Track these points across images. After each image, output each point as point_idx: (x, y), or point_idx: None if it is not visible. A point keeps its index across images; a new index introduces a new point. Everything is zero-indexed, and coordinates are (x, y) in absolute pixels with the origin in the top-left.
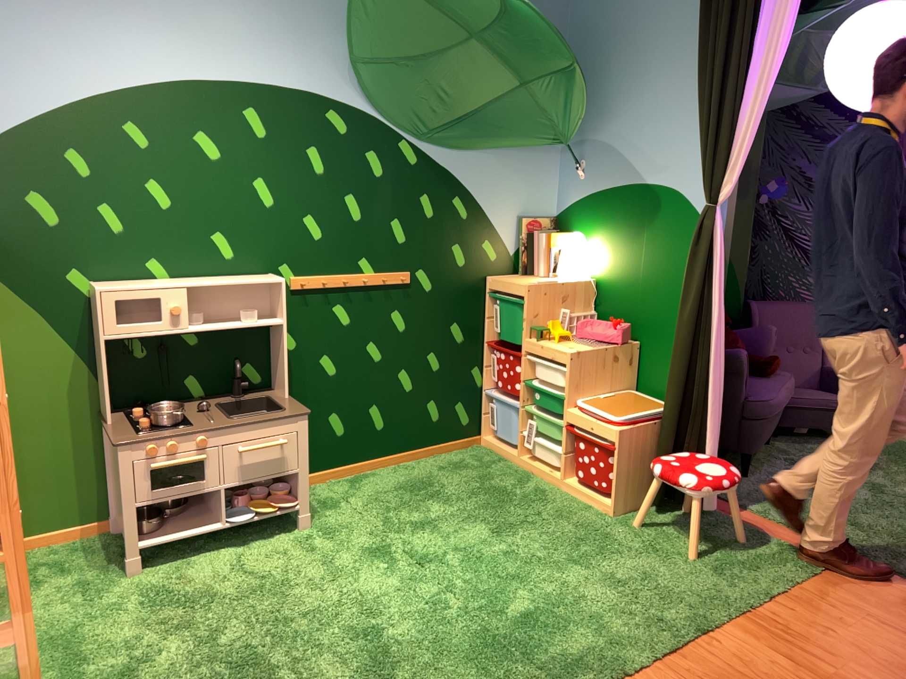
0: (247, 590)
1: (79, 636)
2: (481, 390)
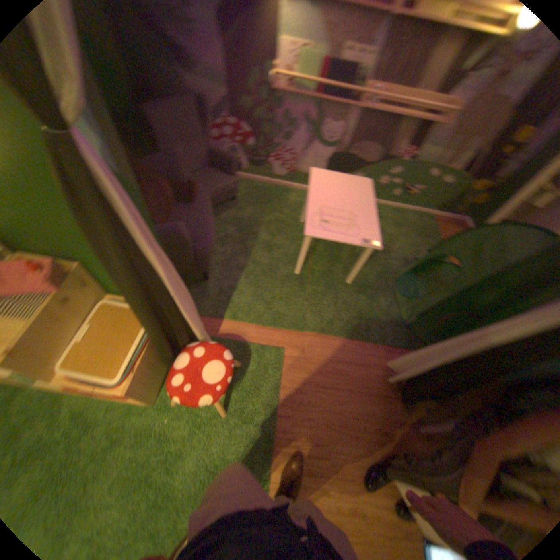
0: None
1: None
2: None
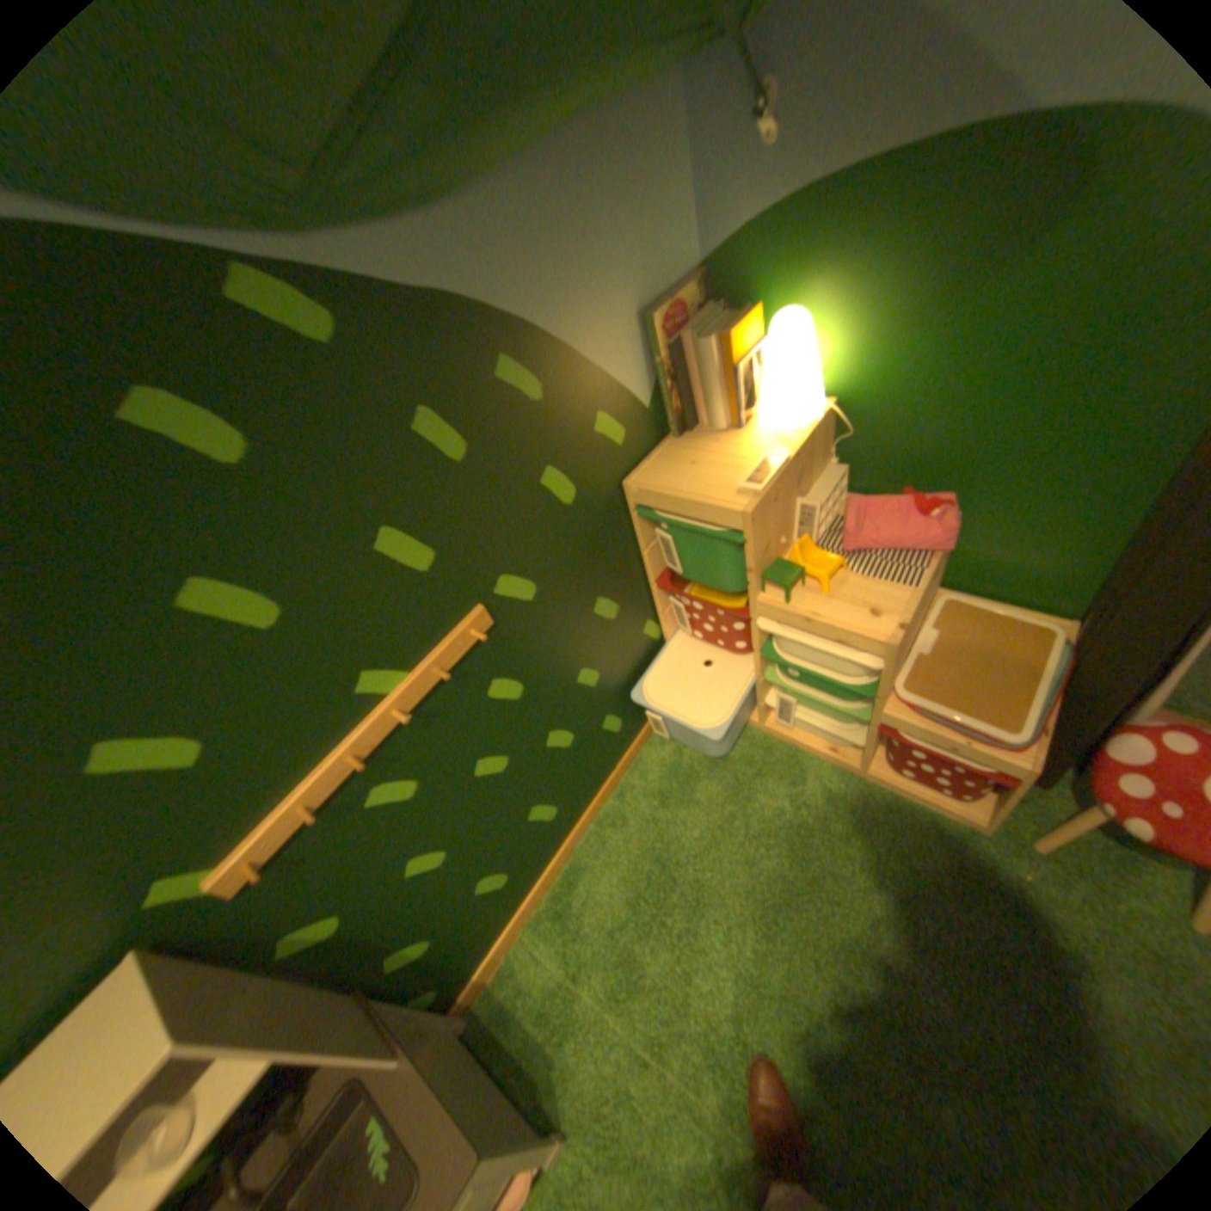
0: None
1: None
2: (662, 641)
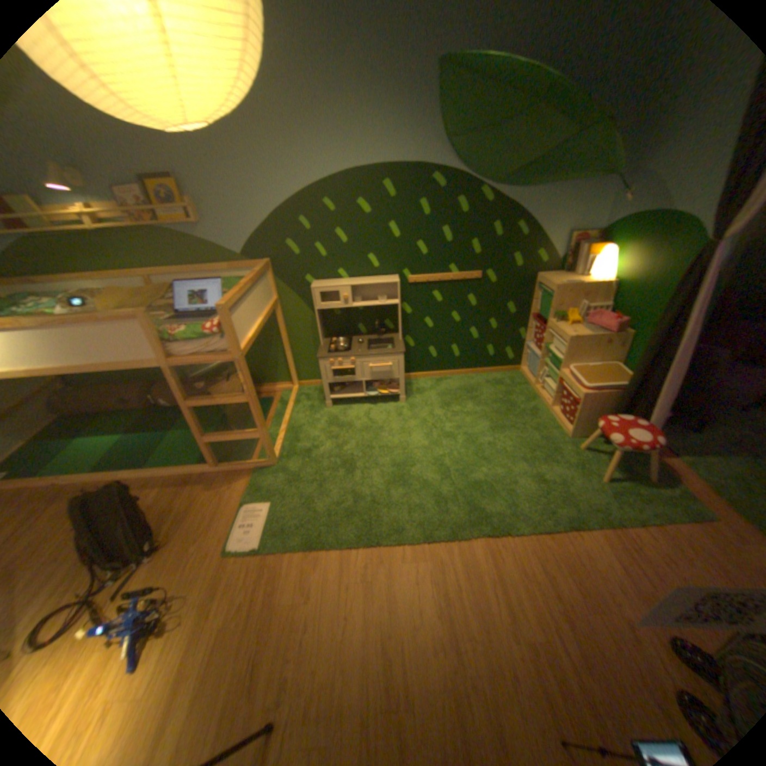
0: (365, 427)
1: (302, 430)
2: (524, 342)
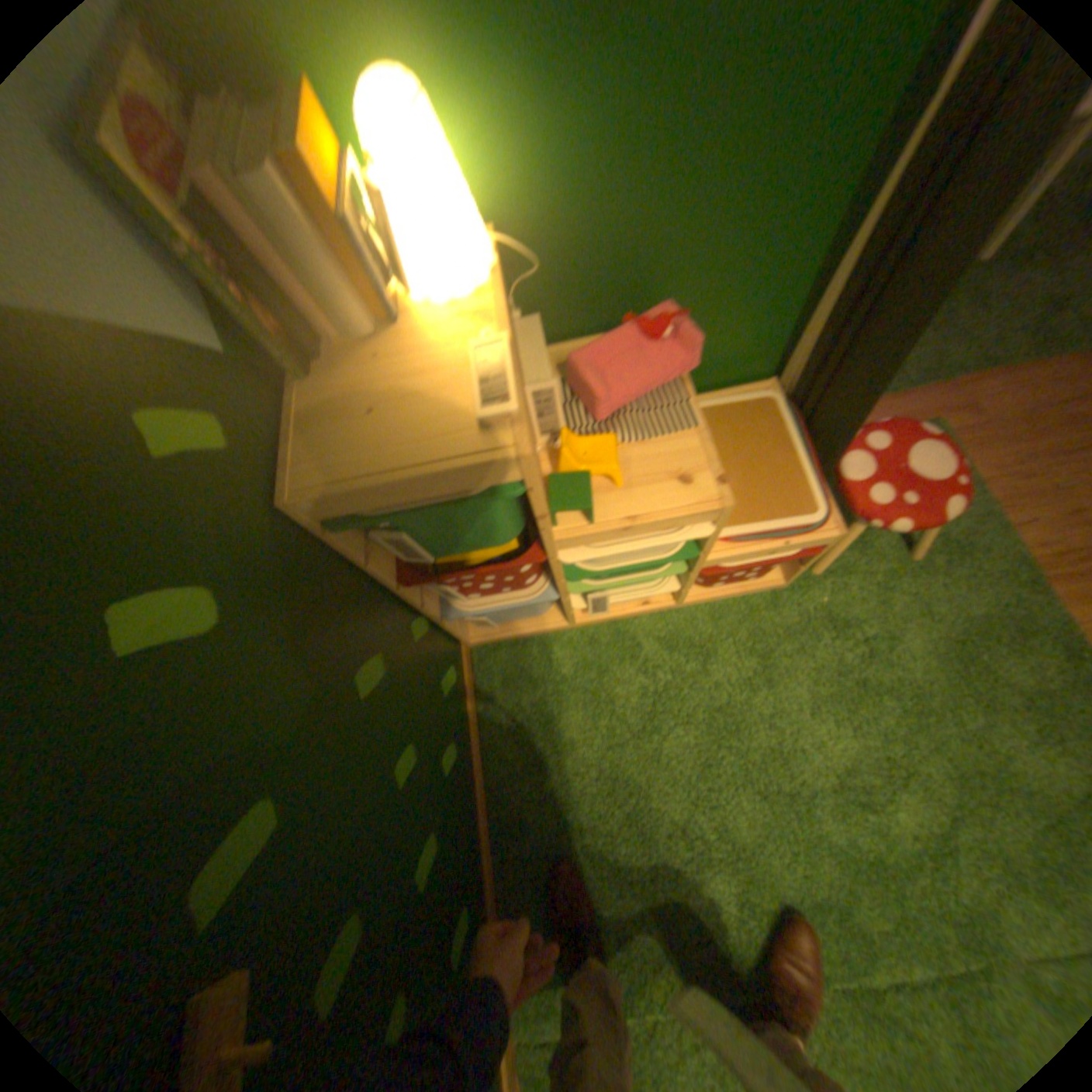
0: None
1: None
2: (433, 623)
